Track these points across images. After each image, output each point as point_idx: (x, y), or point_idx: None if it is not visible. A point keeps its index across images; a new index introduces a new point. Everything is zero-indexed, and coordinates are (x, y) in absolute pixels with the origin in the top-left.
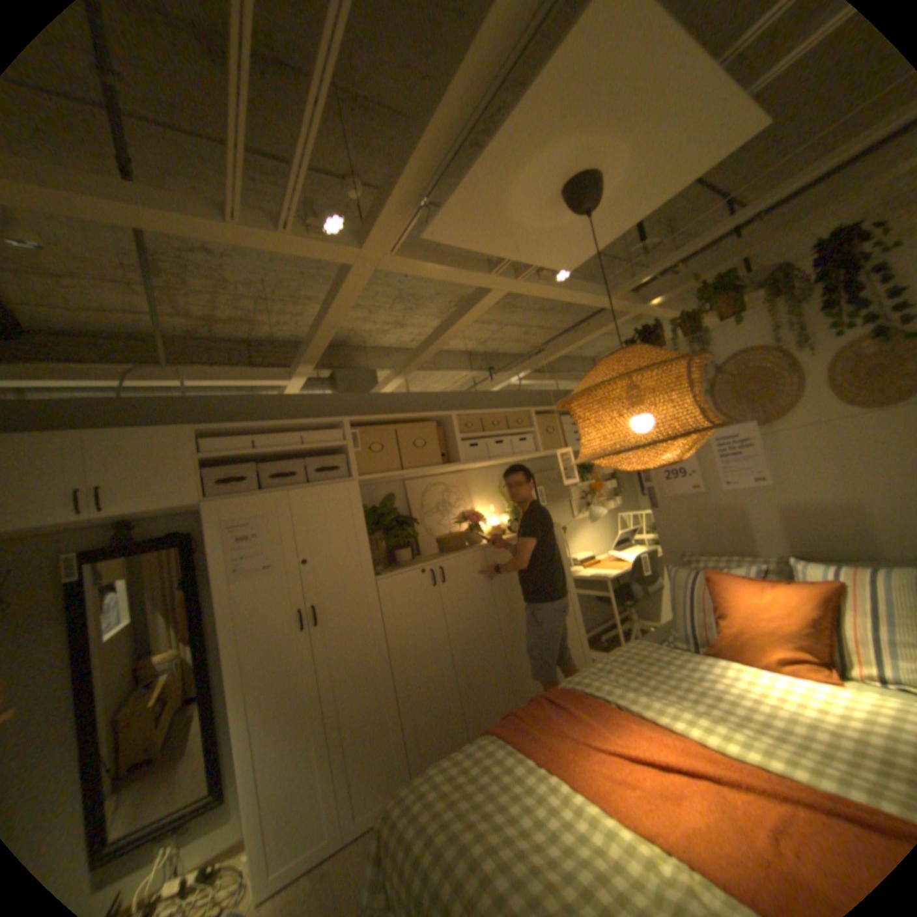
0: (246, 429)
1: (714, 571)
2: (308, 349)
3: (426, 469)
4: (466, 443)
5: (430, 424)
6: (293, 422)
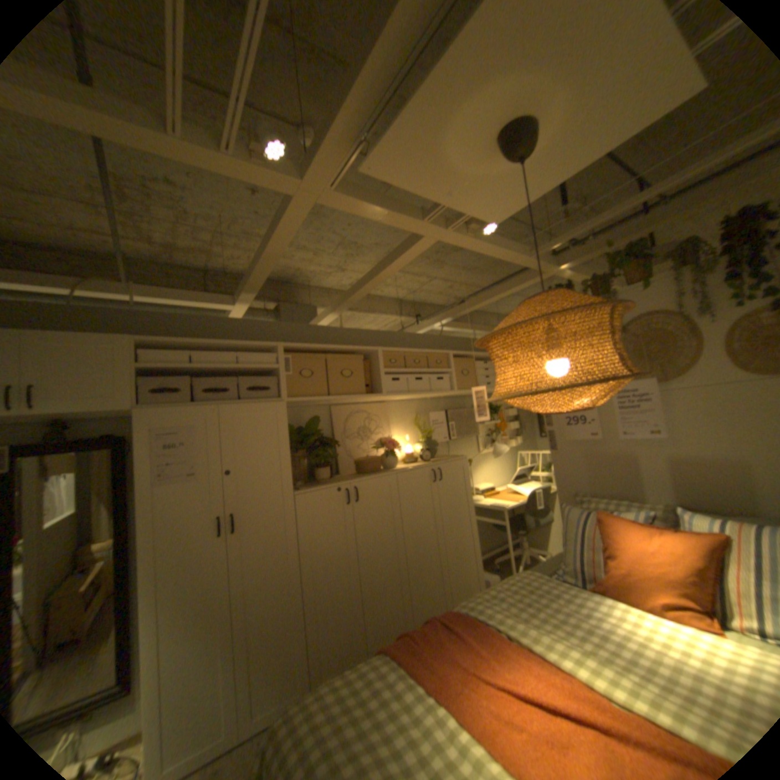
0: (185, 344)
1: (605, 513)
2: (250, 277)
3: (350, 397)
4: (389, 377)
5: (357, 356)
6: (230, 342)
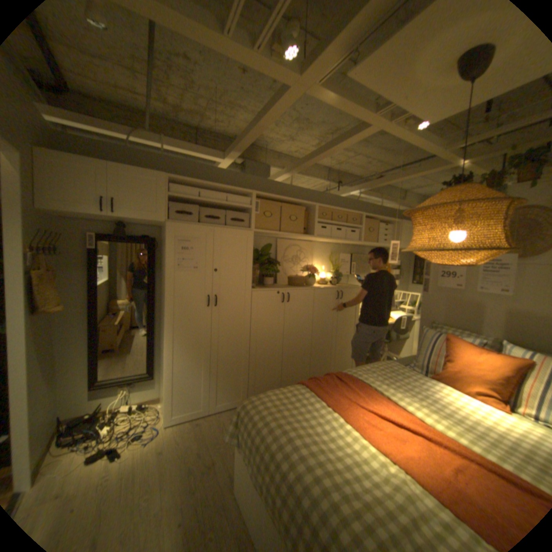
0: (197, 184)
1: (452, 336)
2: (242, 141)
3: (293, 235)
4: (320, 225)
5: (302, 208)
6: (225, 186)
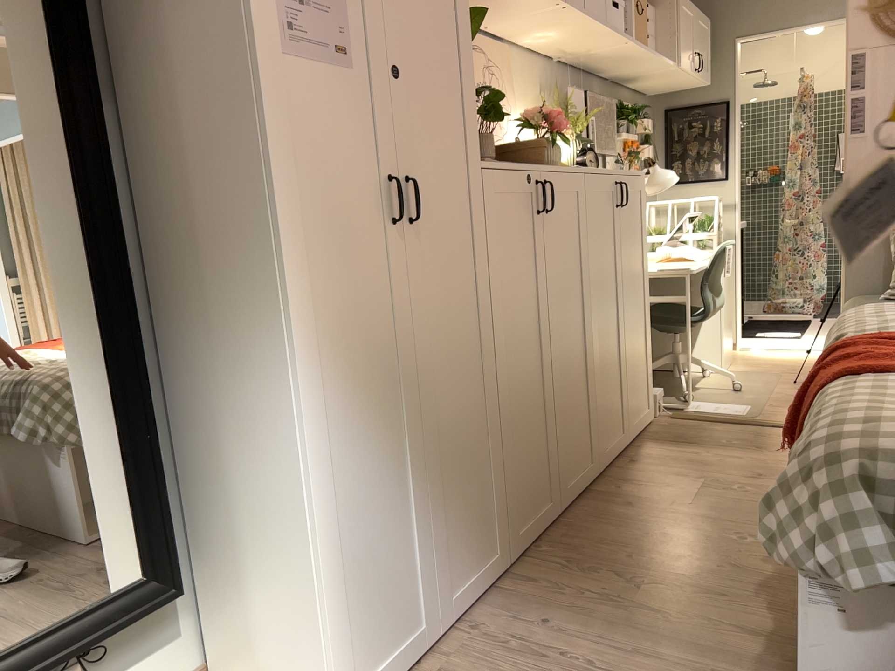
0: None
1: None
2: None
3: None
4: None
5: None
6: None
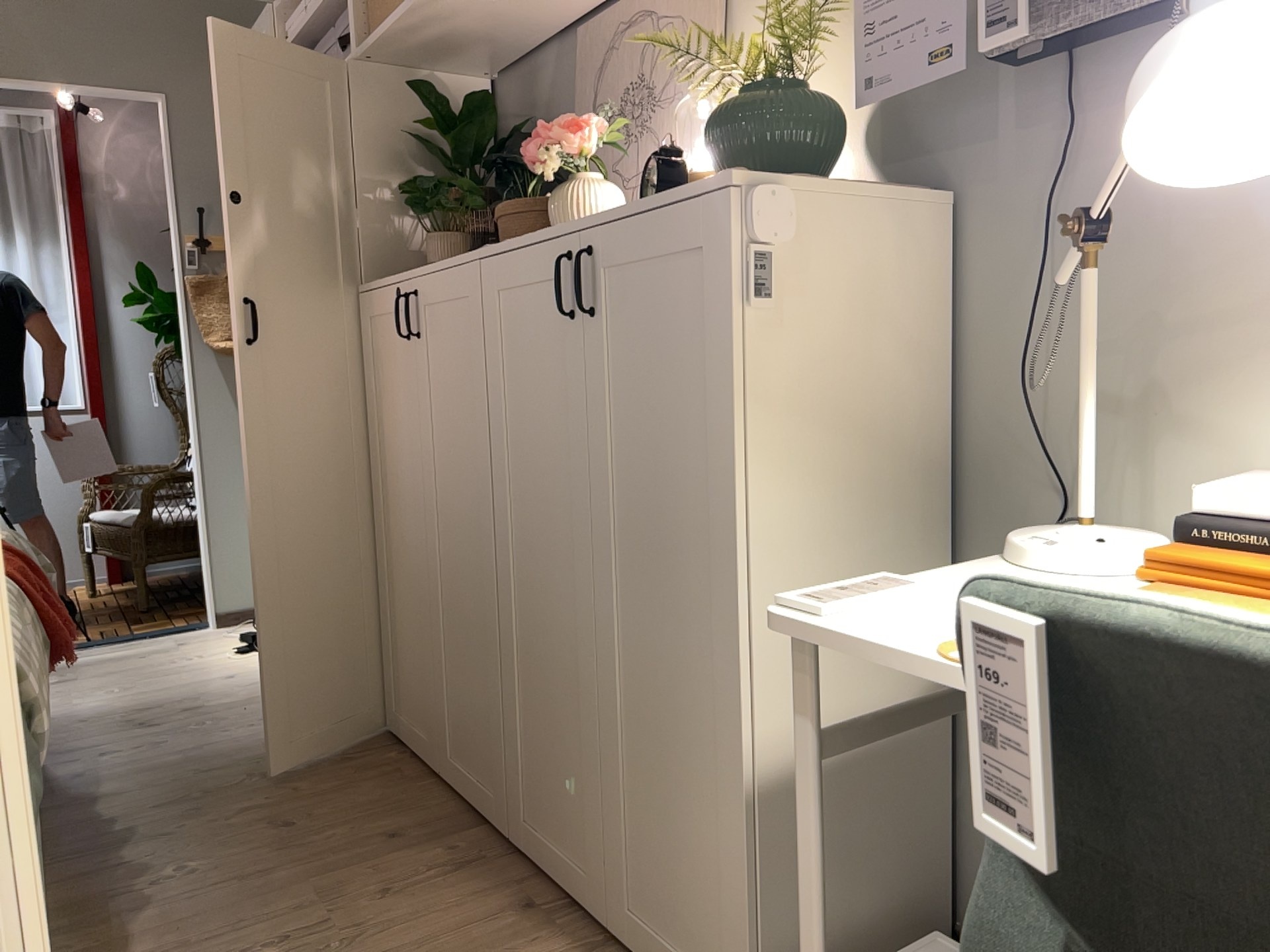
0: None
1: None
2: None
3: None
4: None
5: None
6: None
